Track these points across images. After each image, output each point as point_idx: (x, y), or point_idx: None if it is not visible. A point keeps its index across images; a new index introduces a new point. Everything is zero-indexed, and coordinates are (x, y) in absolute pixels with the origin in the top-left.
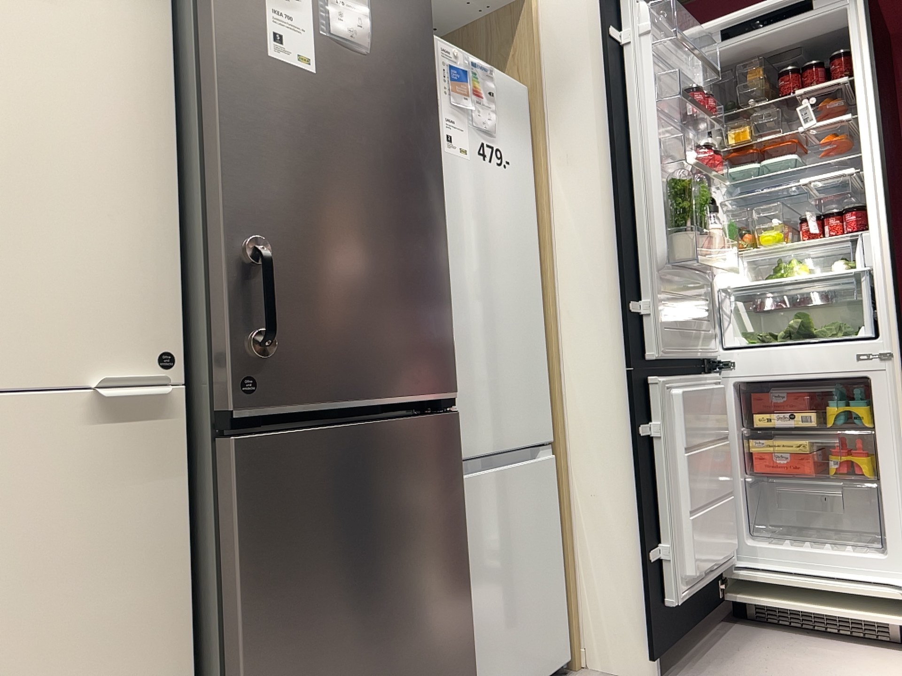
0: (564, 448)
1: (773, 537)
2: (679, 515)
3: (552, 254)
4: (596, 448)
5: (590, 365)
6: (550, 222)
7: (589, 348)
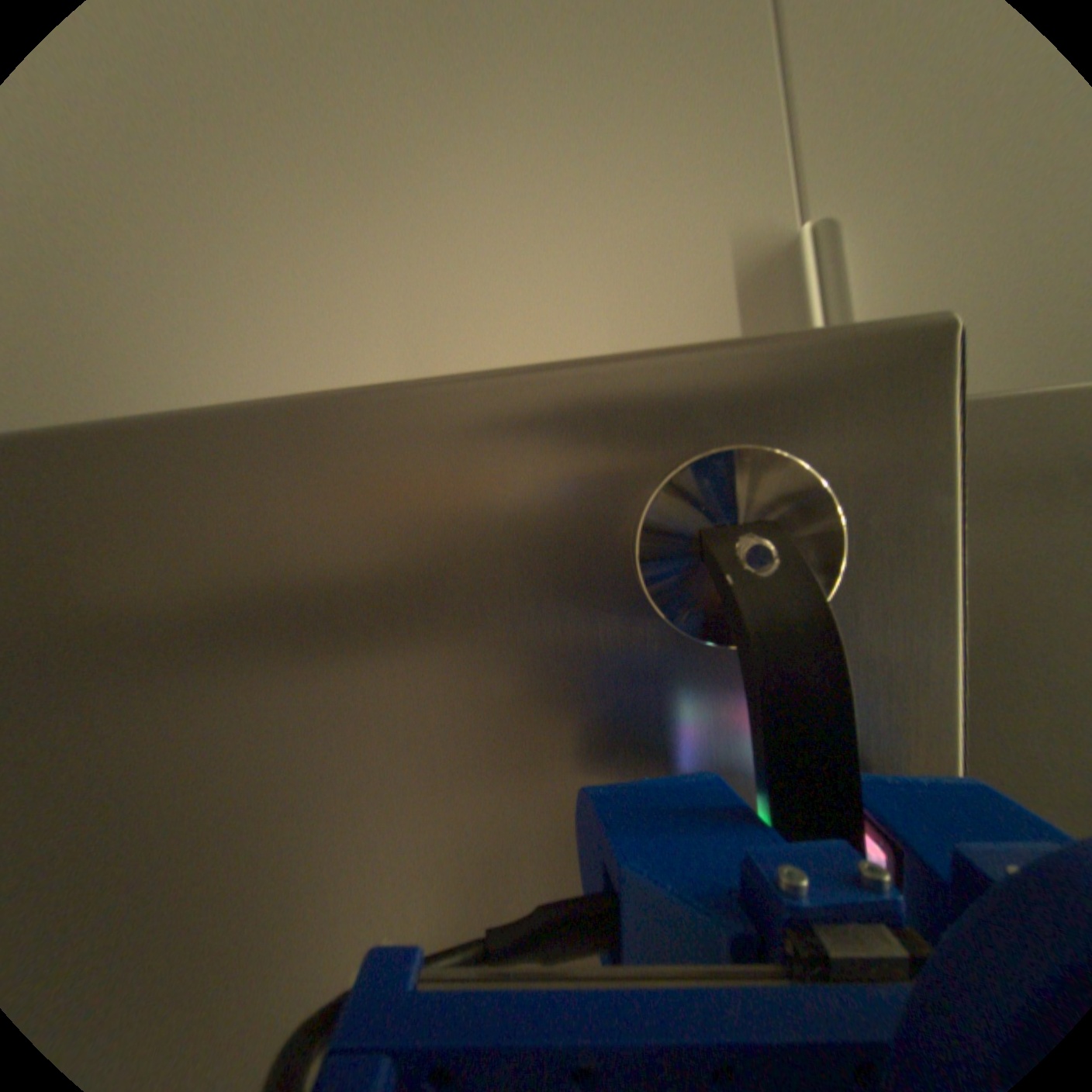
0: None
1: None
2: None
3: None
4: None
5: None
6: None
7: None
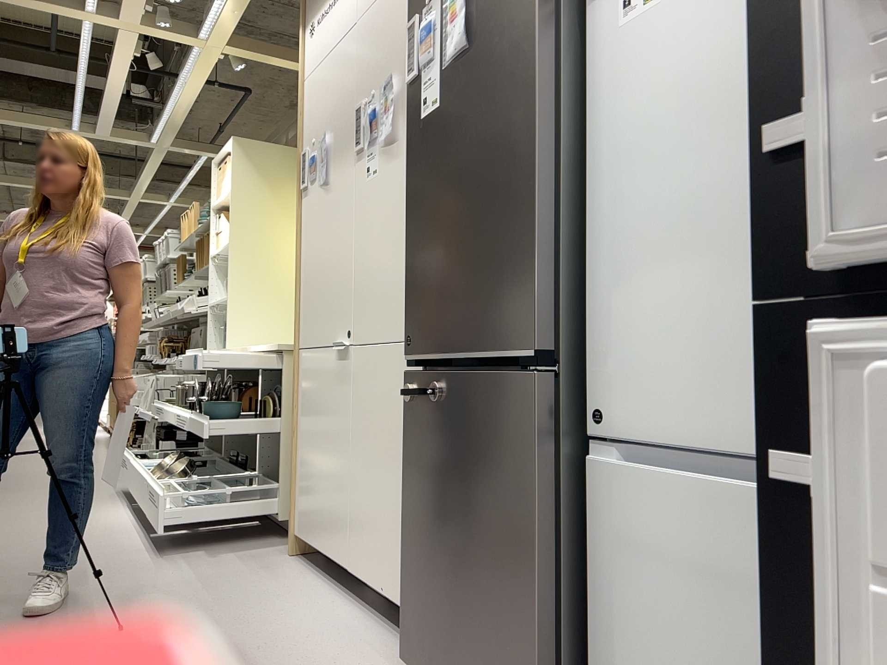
0: None
1: None
2: None
3: None
4: None
5: None
6: None
7: None
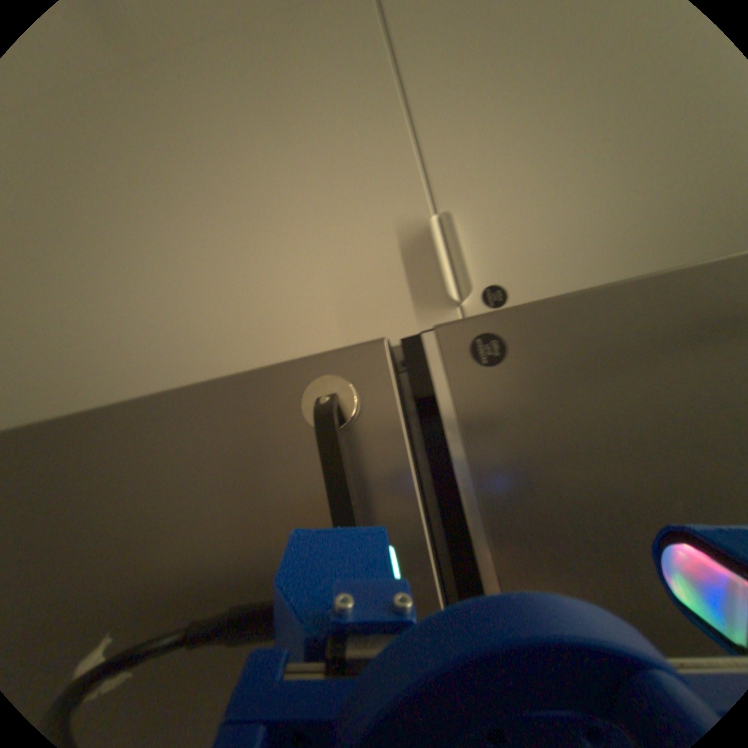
0: None
1: None
2: None
3: None
4: None
5: None
6: None
7: None
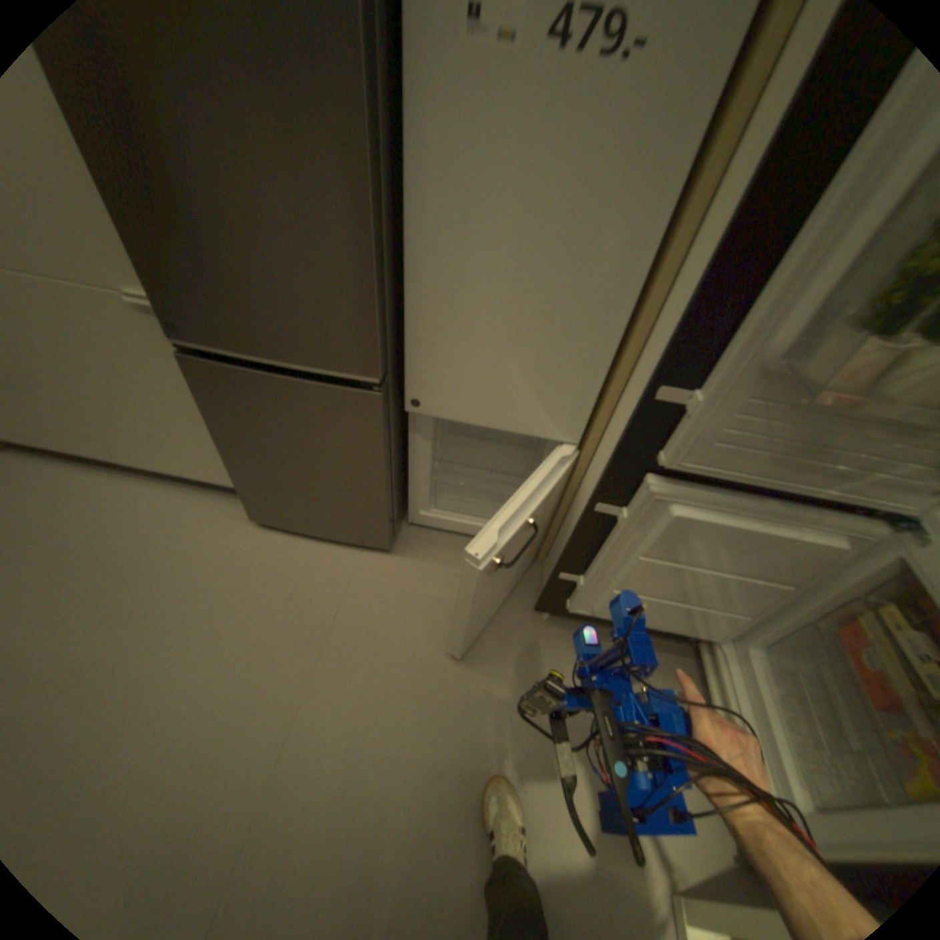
0: (587, 453)
1: (796, 673)
2: (608, 578)
3: (682, 241)
4: (595, 477)
5: (628, 408)
6: (709, 181)
7: (637, 392)
